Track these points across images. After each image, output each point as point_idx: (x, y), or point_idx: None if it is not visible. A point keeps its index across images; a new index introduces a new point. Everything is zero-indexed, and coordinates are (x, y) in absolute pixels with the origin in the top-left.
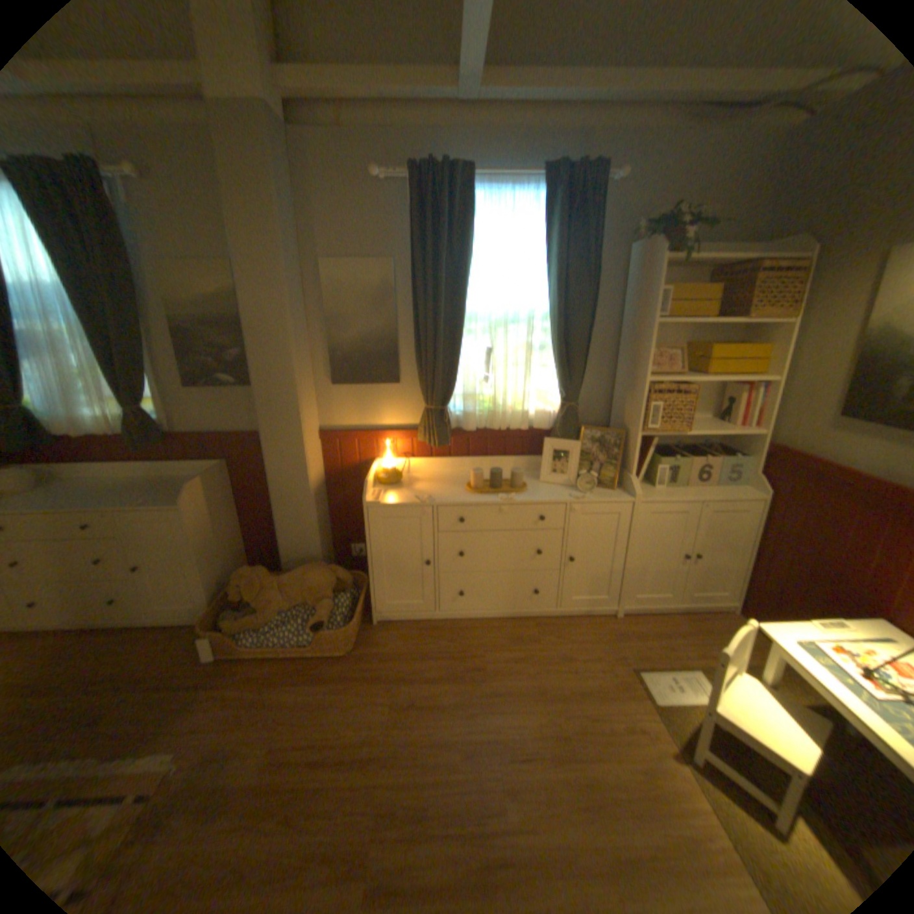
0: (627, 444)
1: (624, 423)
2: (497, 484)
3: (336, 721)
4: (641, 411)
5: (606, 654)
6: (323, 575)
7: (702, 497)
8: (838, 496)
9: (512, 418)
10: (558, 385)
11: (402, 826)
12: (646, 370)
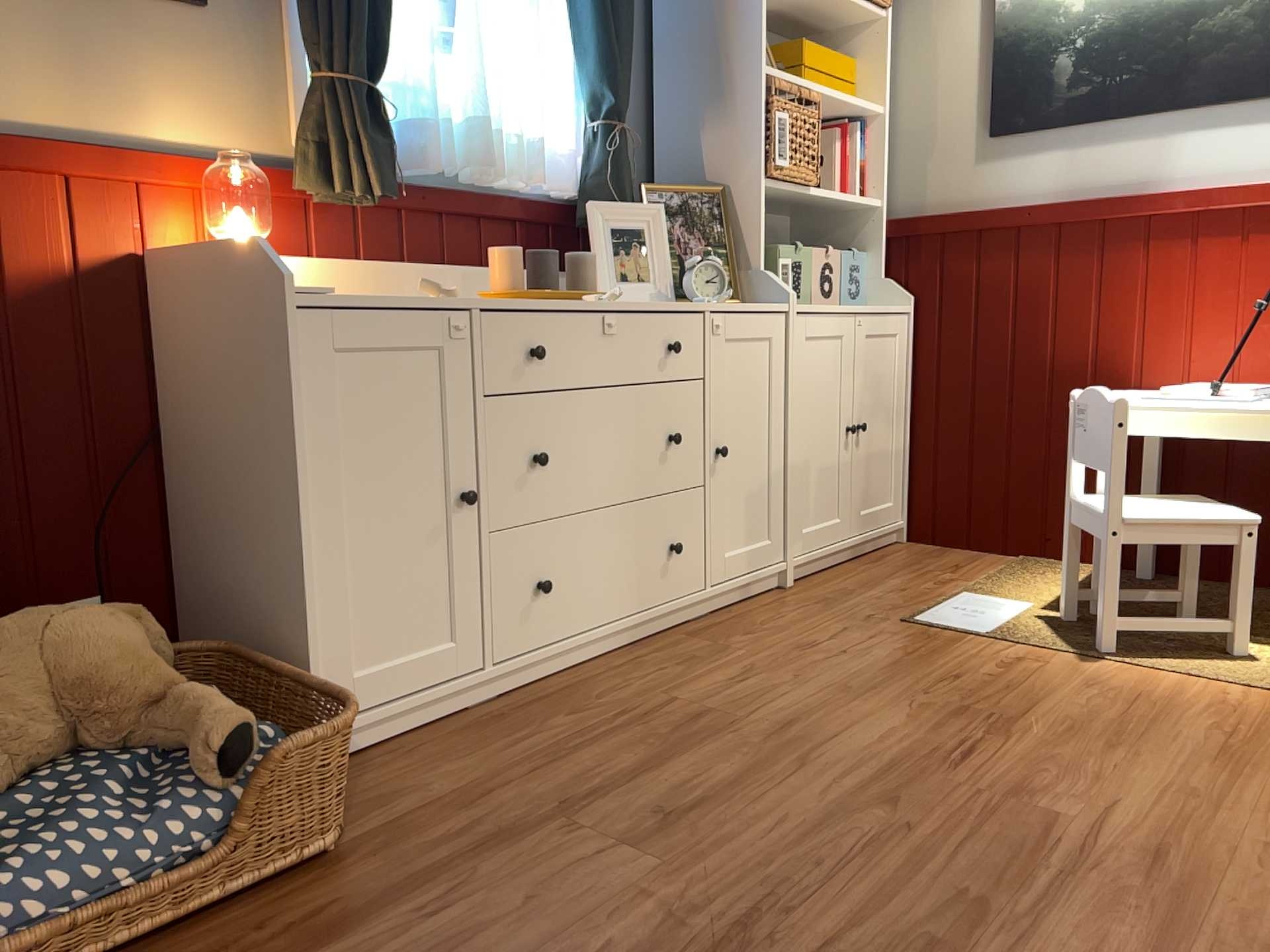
0: (729, 215)
1: (708, 180)
2: (553, 285)
3: (532, 943)
4: (757, 133)
5: (840, 621)
6: (115, 619)
7: (849, 308)
8: (1014, 254)
9: (501, 160)
10: (593, 84)
11: (973, 941)
12: (756, 50)
